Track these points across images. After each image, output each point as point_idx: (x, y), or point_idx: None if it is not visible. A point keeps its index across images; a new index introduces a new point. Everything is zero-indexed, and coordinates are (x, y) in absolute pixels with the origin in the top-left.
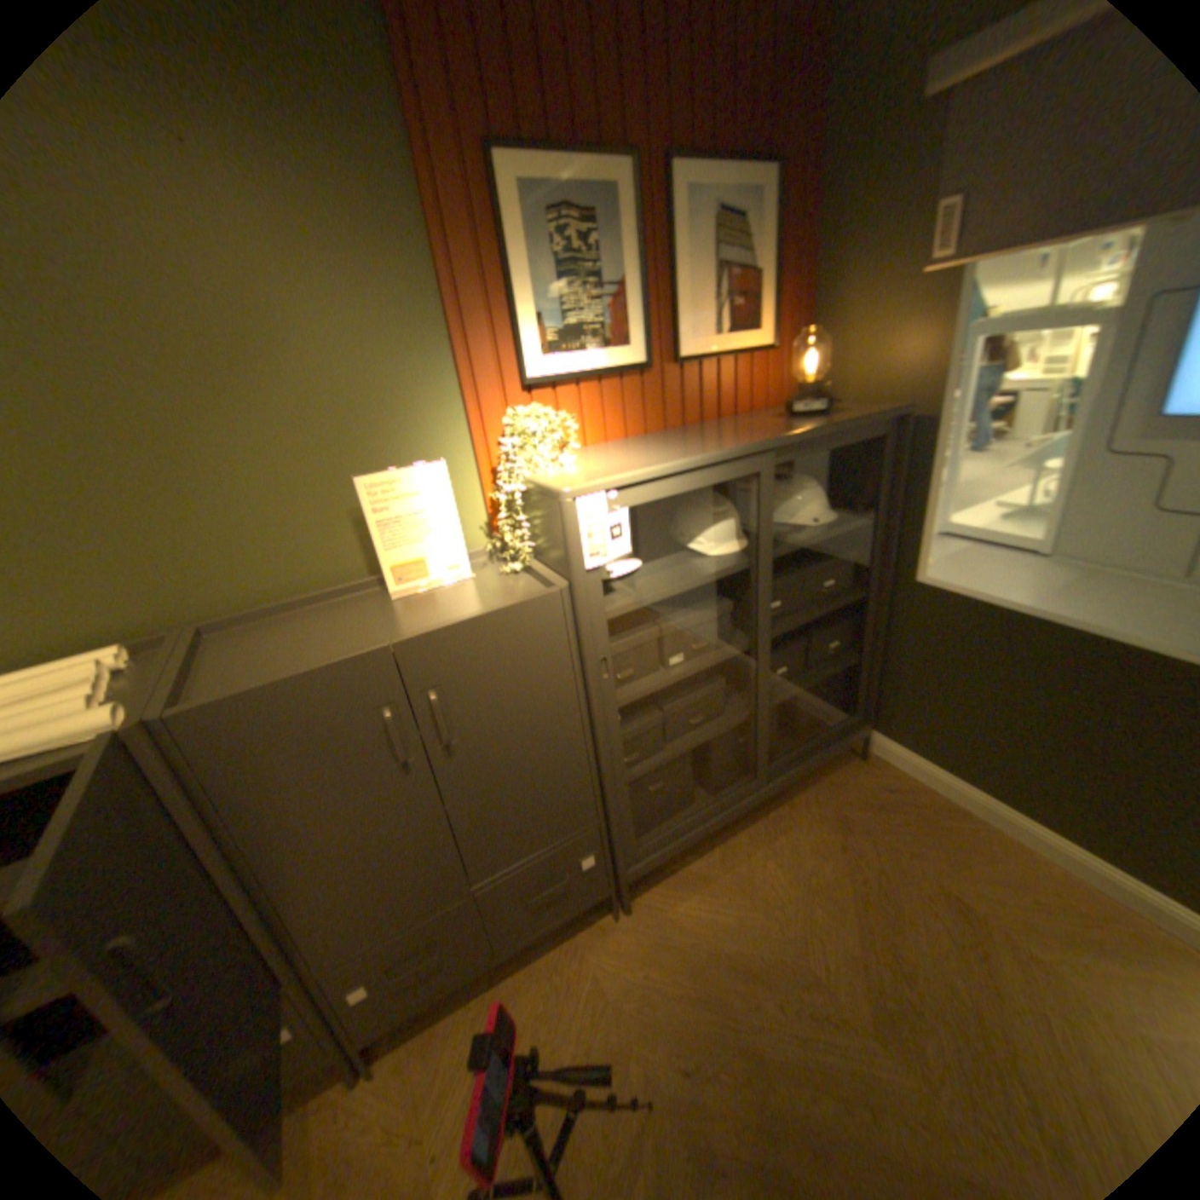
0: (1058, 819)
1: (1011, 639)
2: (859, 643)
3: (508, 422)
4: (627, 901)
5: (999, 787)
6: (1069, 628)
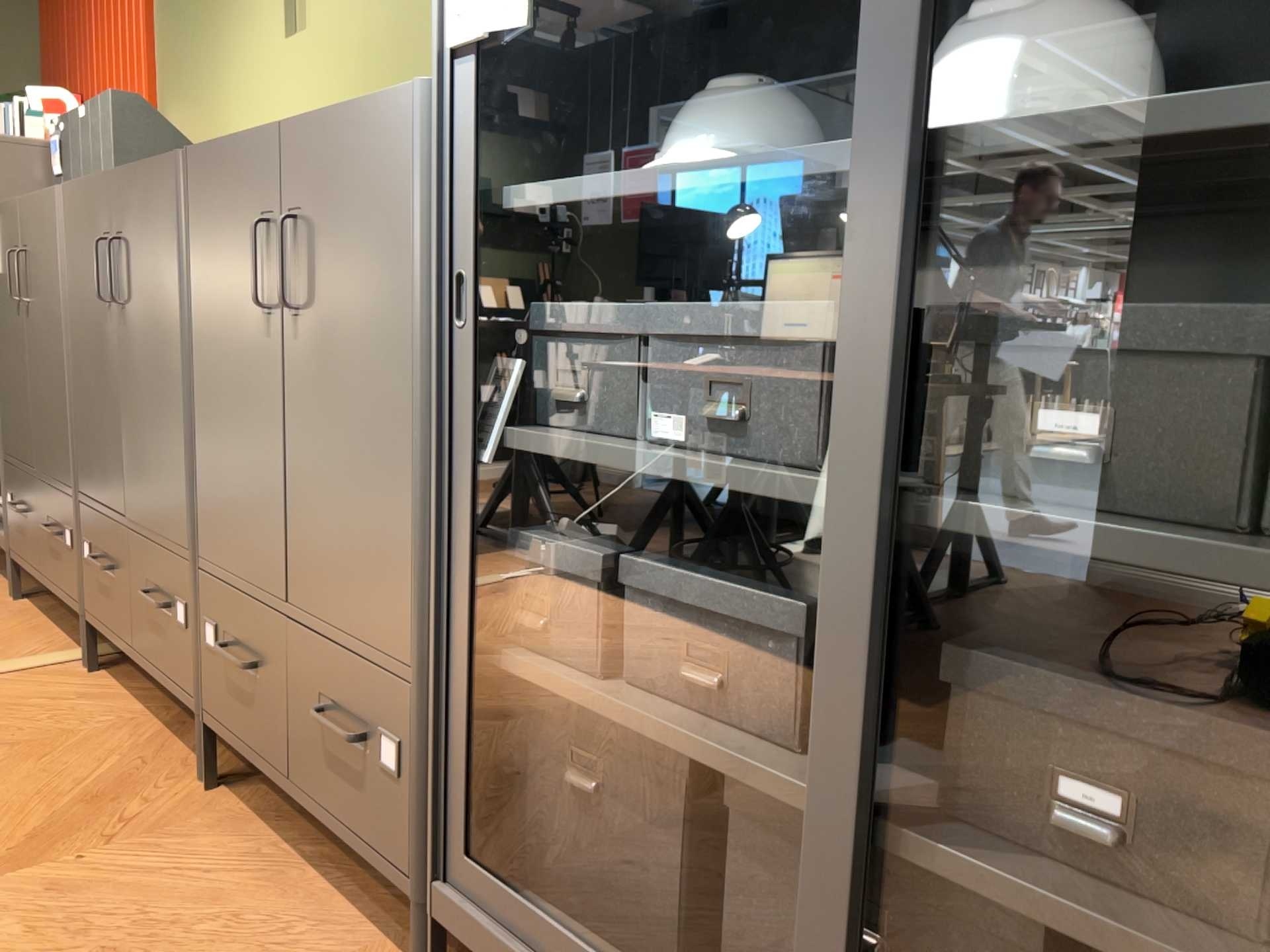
0: None
1: None
2: None
3: None
4: None
5: None
6: None
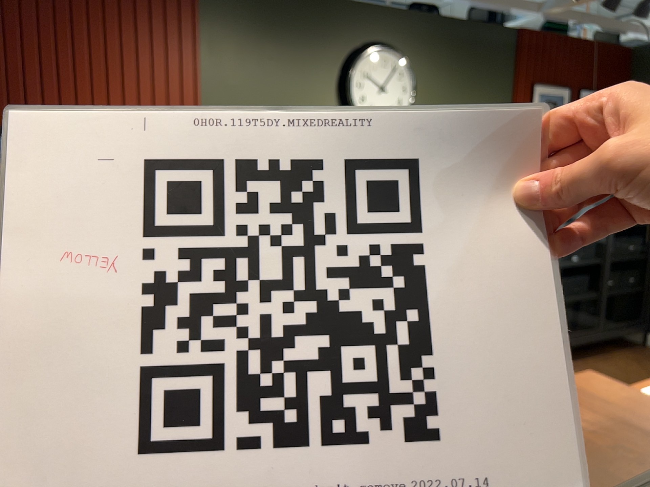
0: None
1: None
2: (645, 282)
3: None
4: None
5: None
6: None
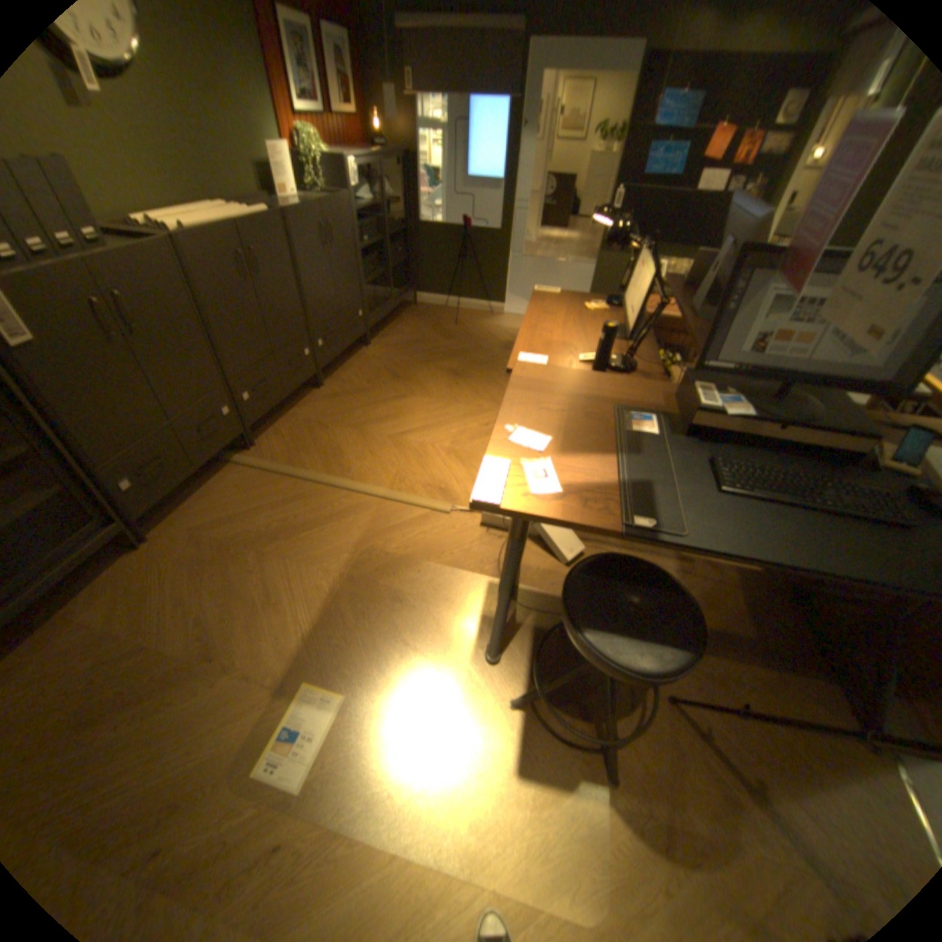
0: (469, 295)
1: (449, 235)
2: (407, 250)
3: (297, 130)
4: (370, 339)
5: (455, 293)
6: (461, 226)
